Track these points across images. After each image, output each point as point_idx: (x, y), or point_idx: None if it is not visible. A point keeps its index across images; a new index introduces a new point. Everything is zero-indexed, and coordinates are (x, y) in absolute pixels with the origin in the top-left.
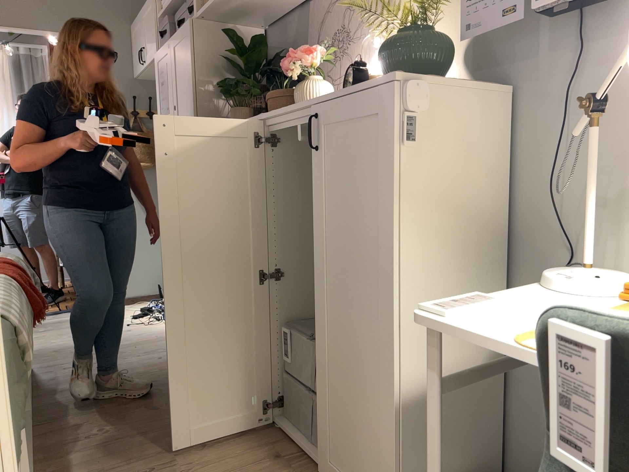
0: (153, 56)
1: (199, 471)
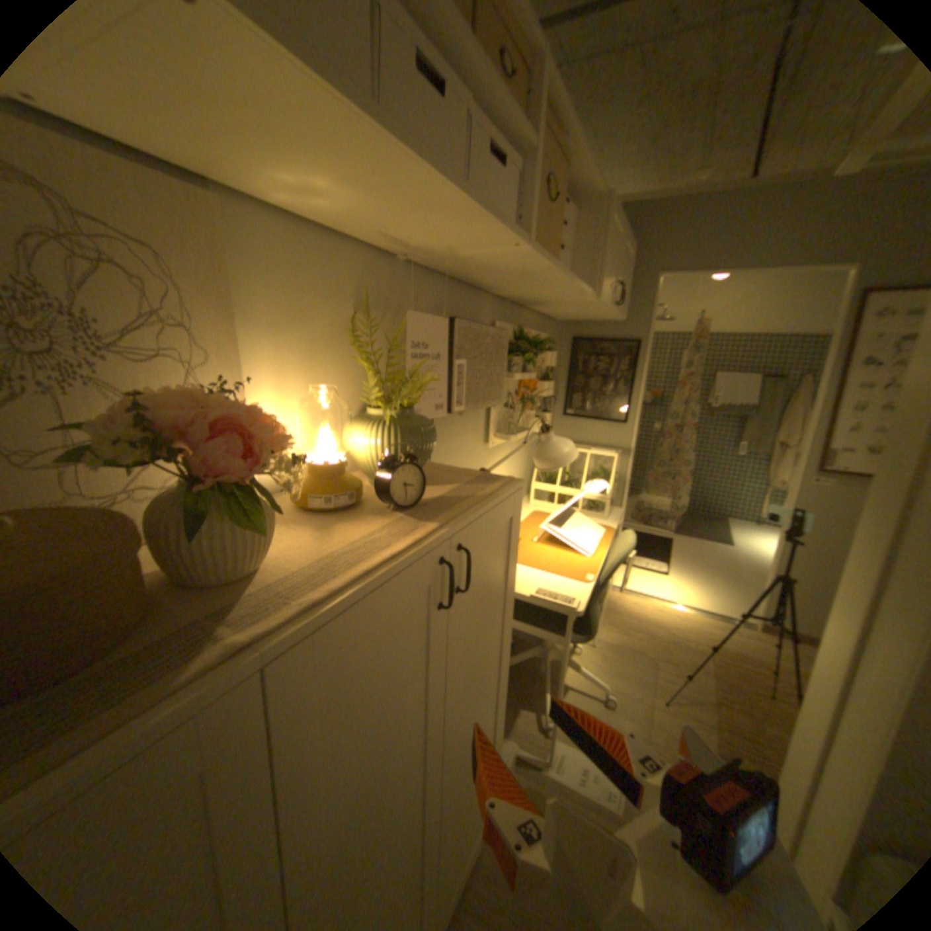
0: None
1: None
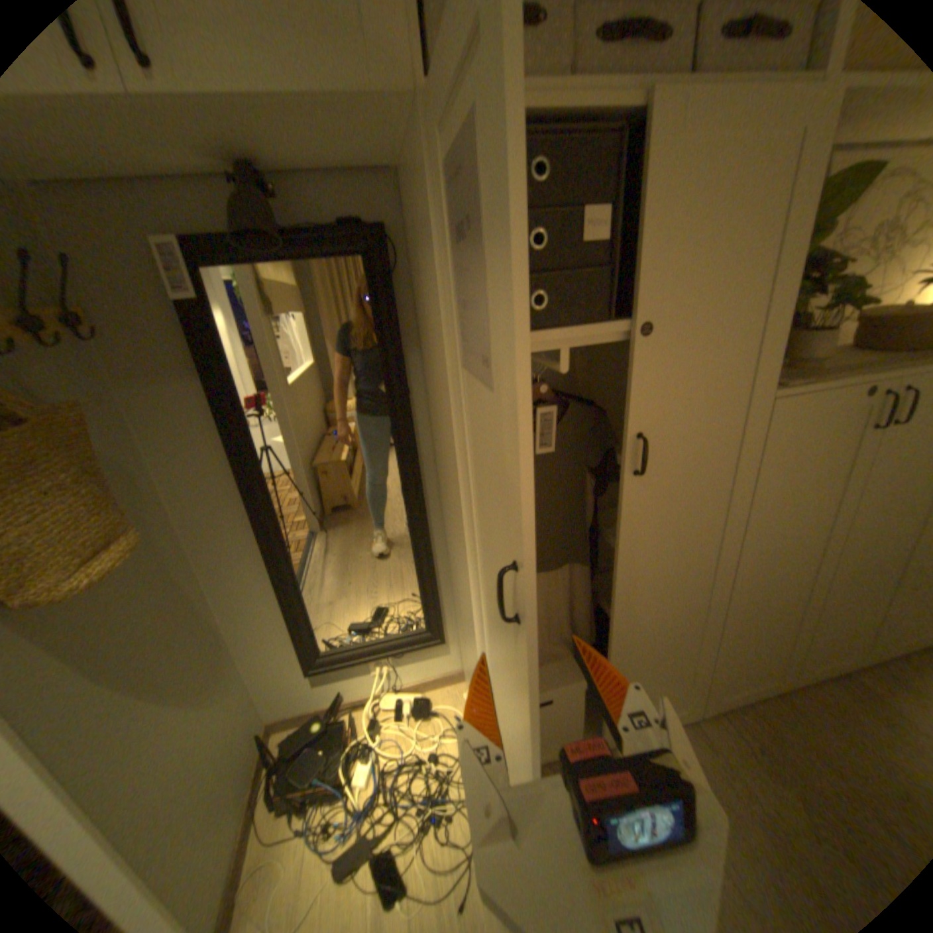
0: (360, 89)
1: None
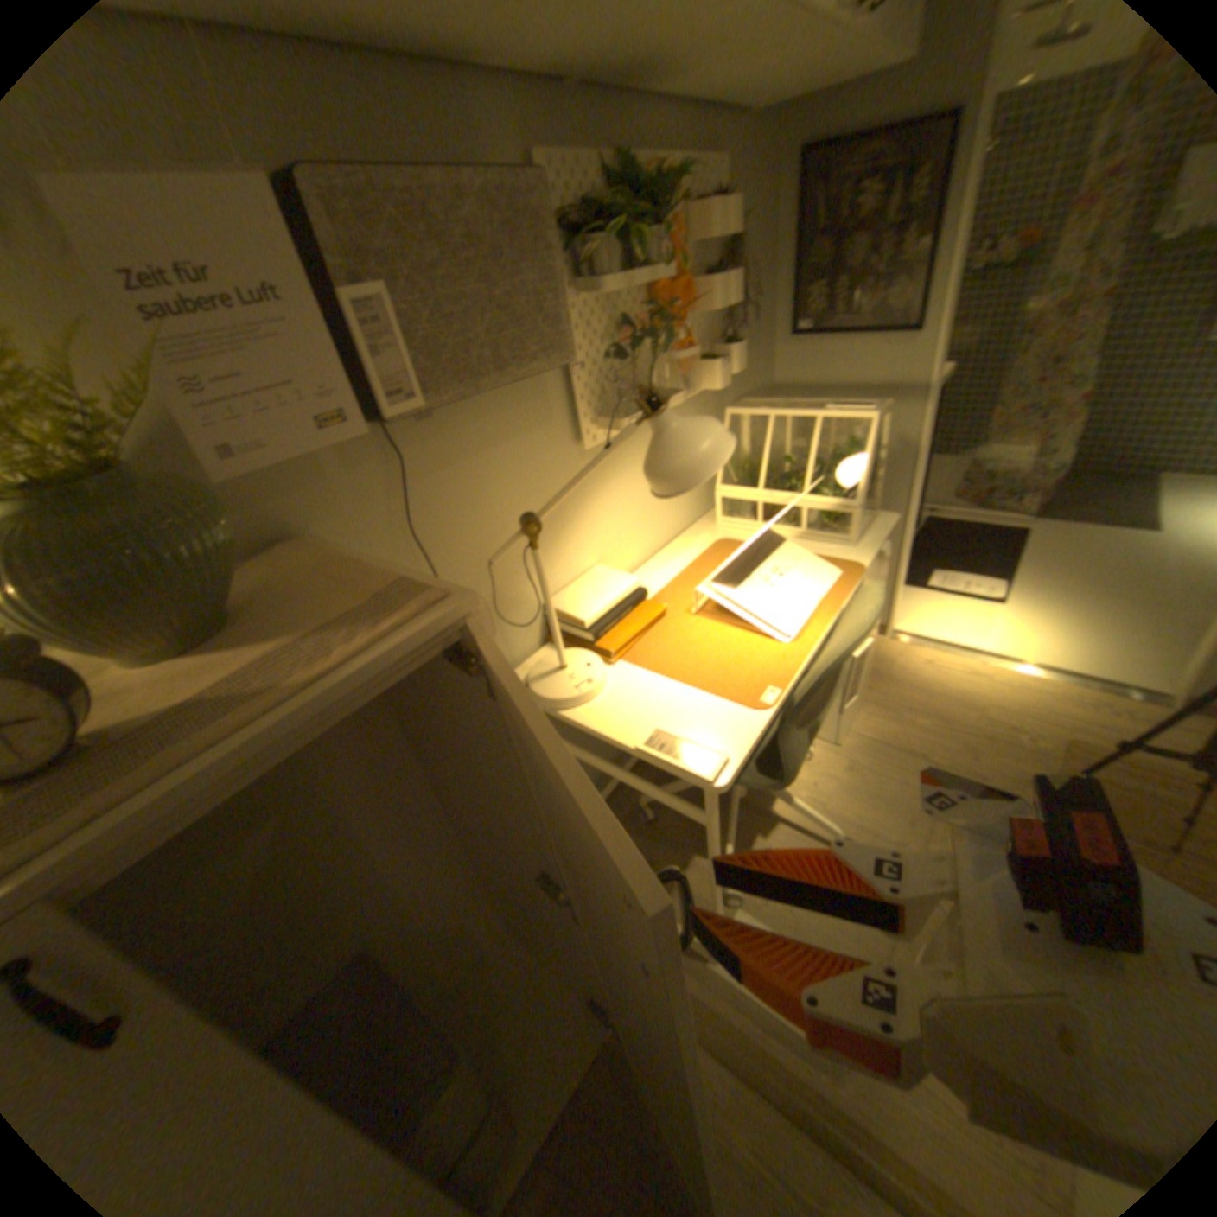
0: None
1: None
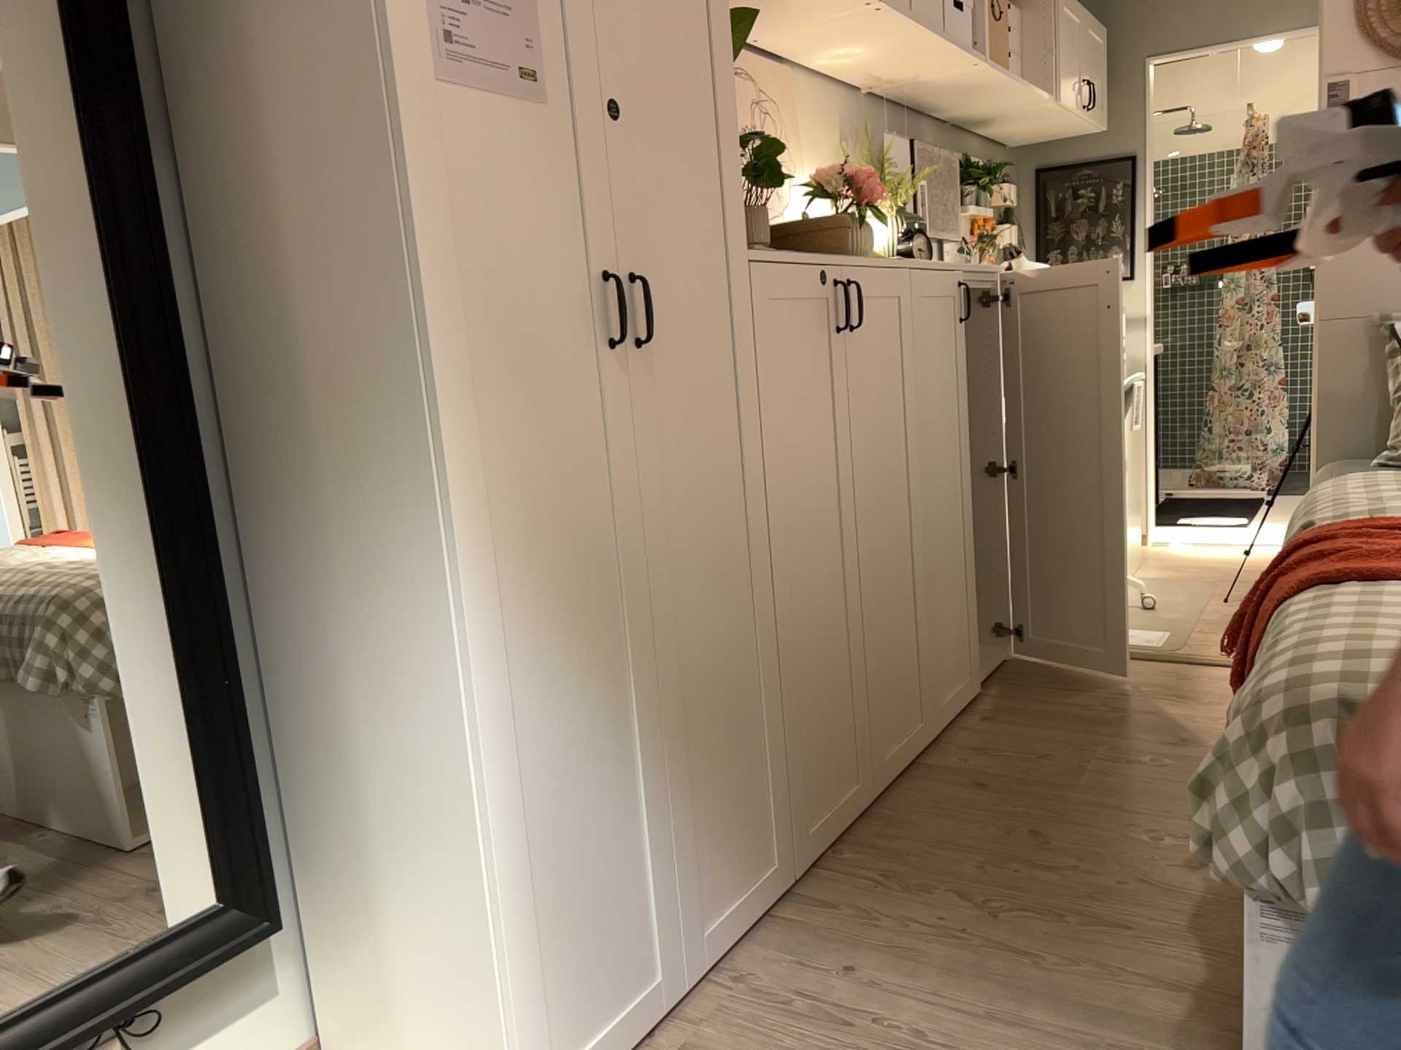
0: None
1: (1075, 745)
